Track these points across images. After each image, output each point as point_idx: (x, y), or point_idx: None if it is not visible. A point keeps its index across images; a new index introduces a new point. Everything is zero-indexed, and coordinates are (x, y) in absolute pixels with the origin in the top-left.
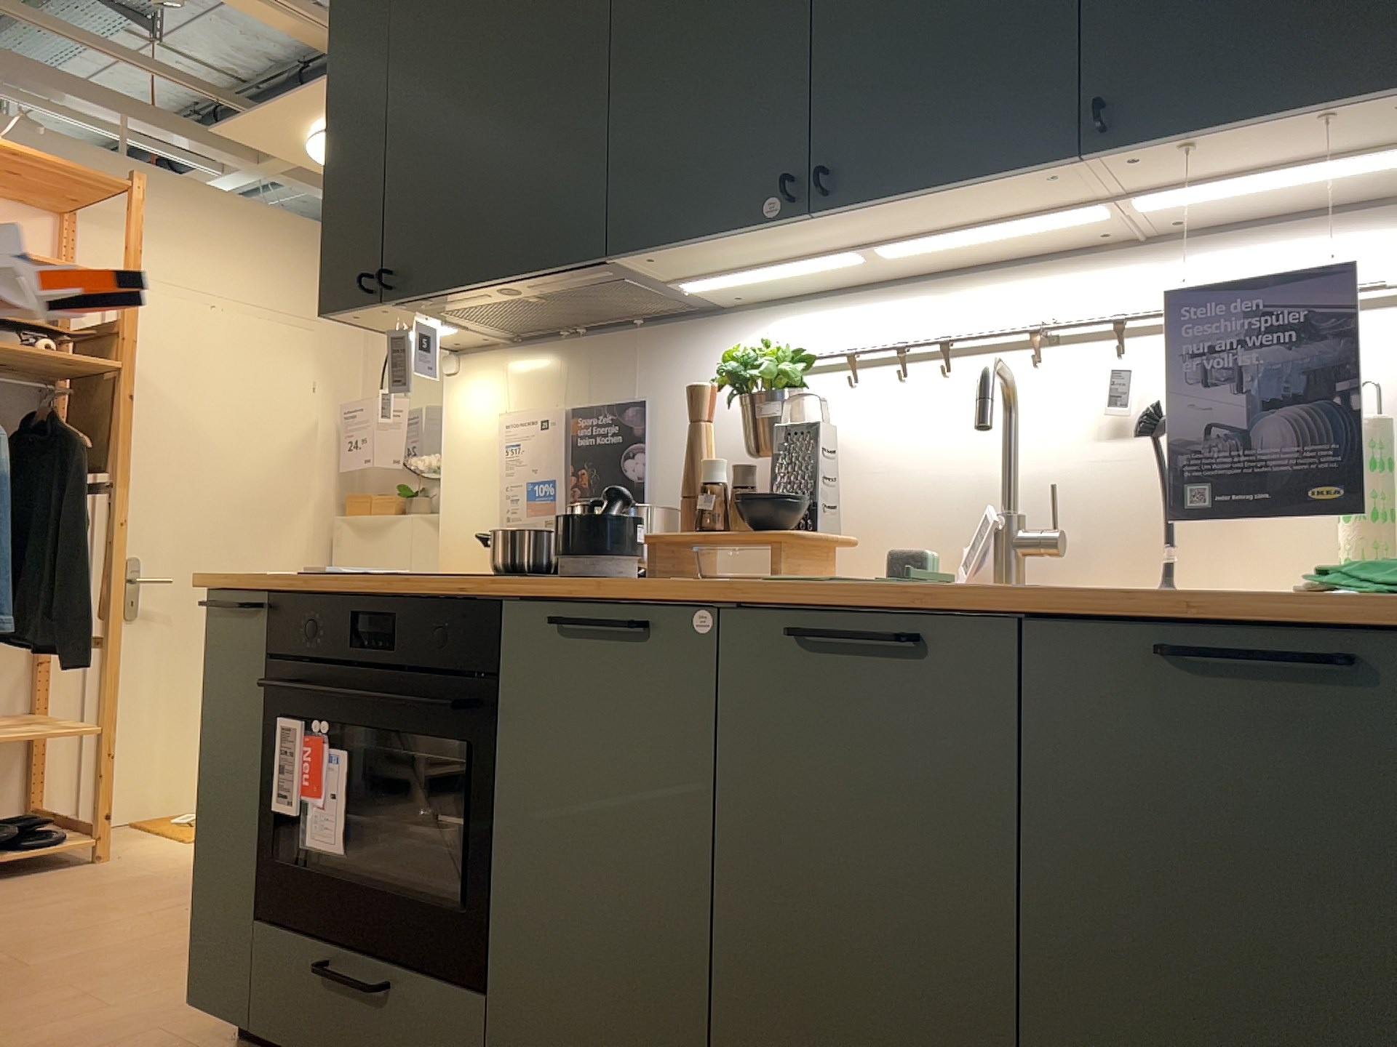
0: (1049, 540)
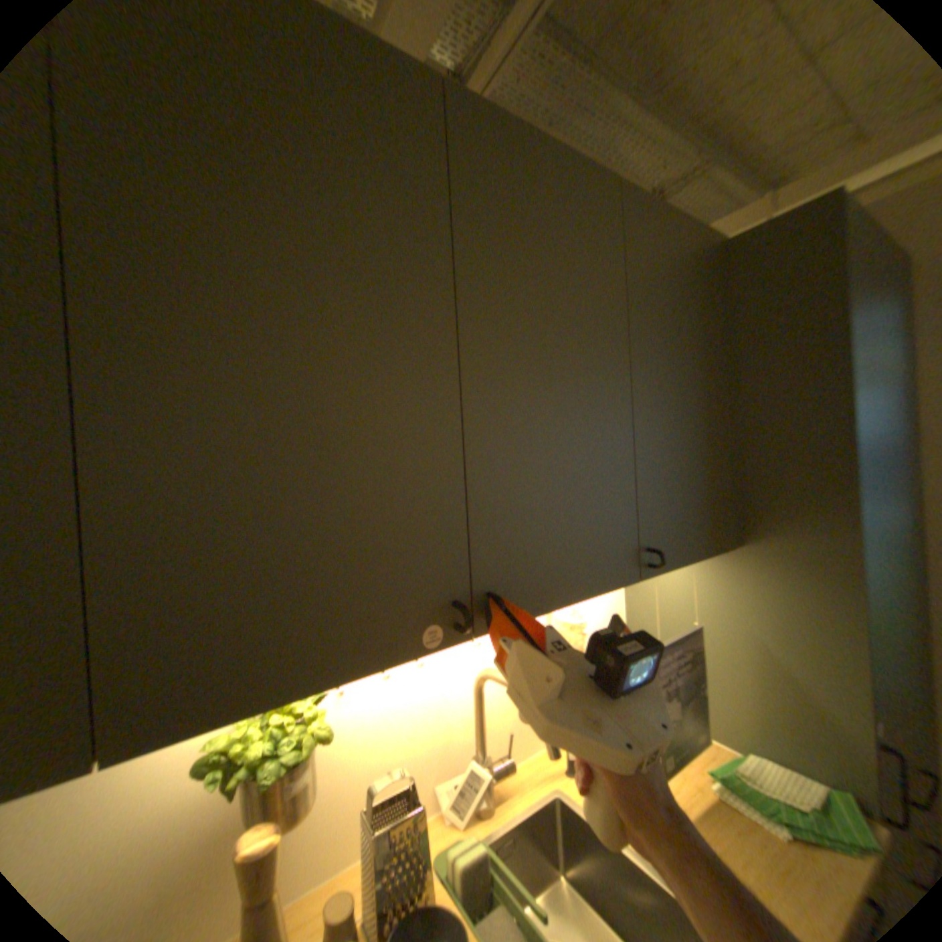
0: (513, 770)
